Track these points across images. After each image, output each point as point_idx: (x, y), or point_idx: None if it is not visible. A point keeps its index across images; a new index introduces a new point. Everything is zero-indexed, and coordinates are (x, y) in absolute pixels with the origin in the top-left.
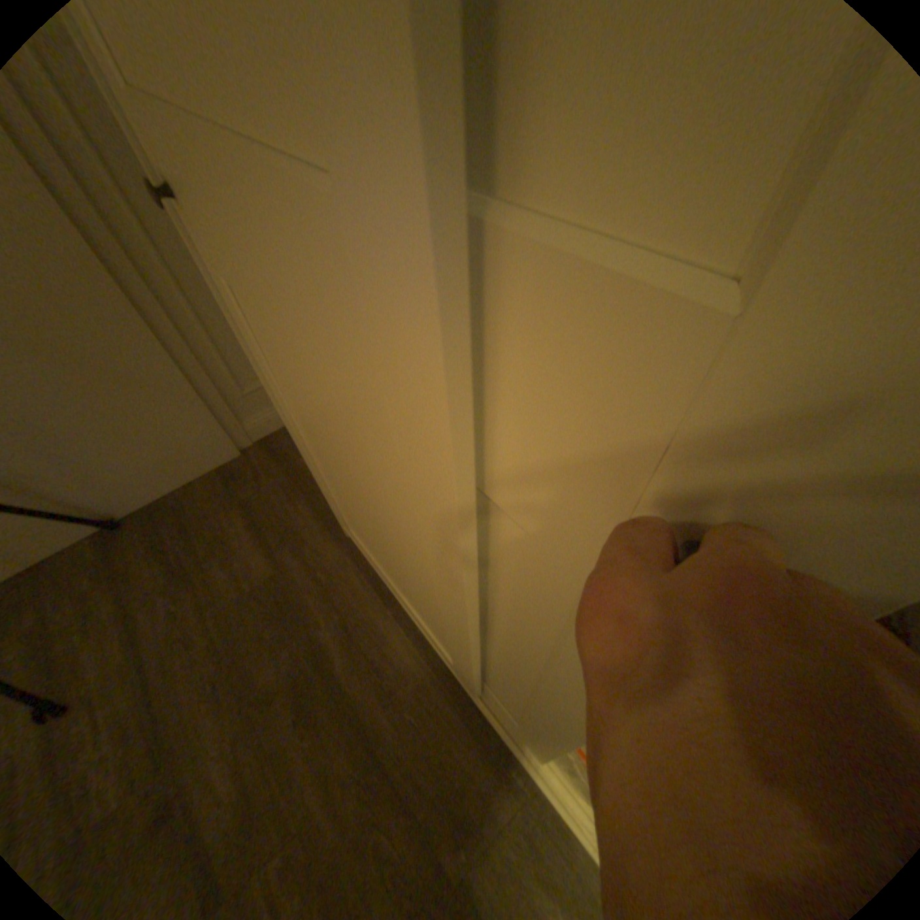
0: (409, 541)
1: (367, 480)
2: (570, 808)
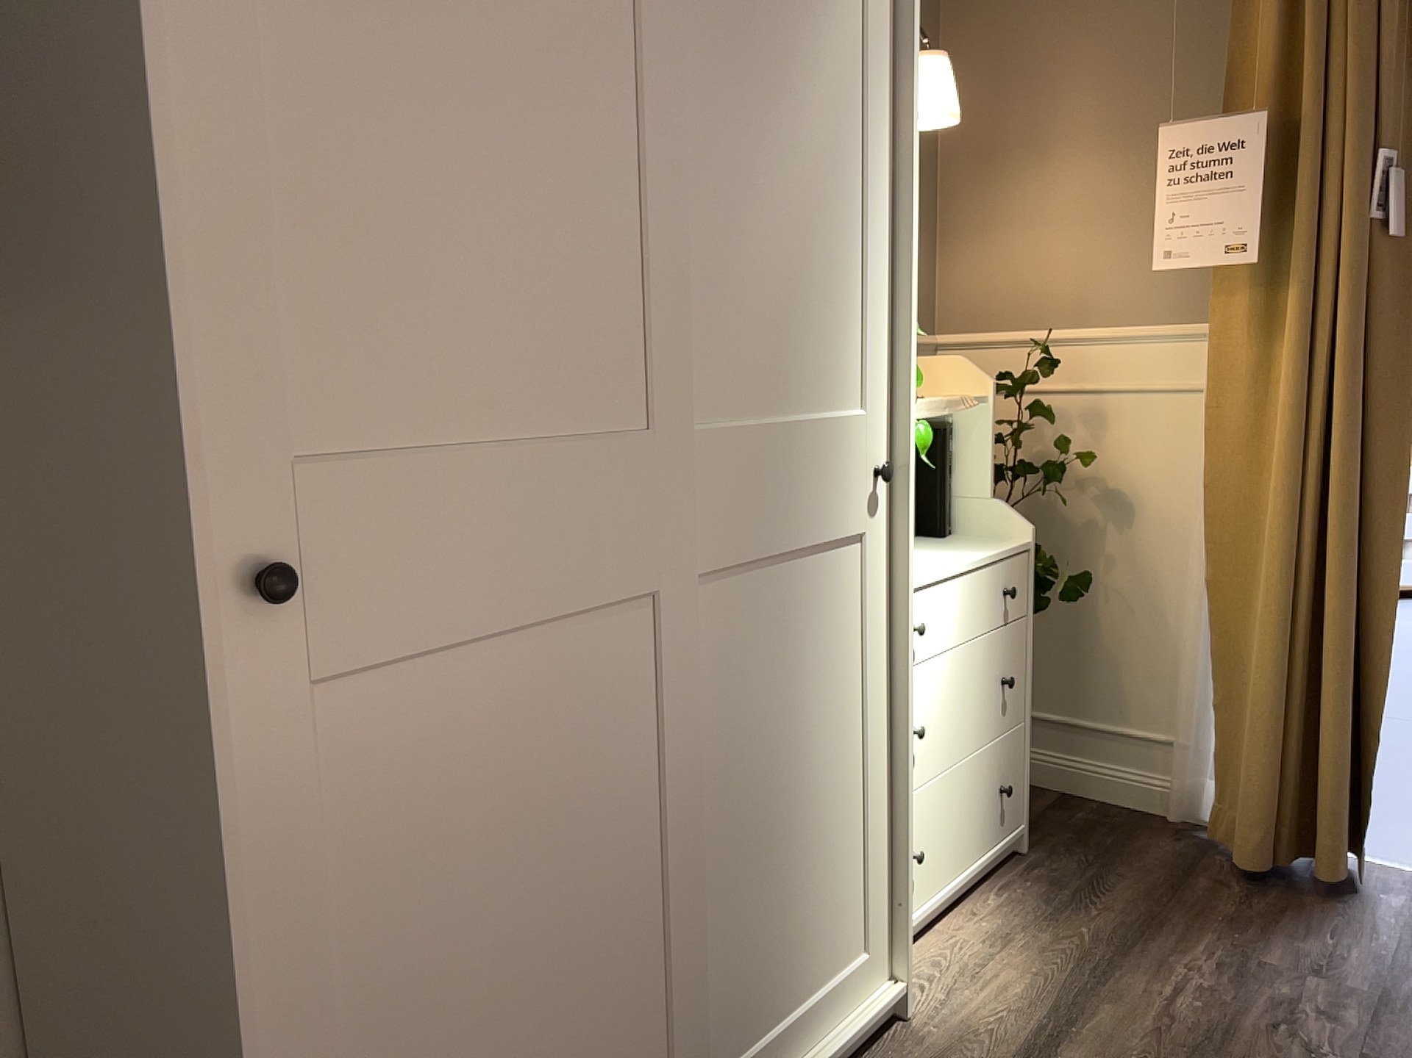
0: (641, 751)
1: (591, 729)
2: (808, 1051)
